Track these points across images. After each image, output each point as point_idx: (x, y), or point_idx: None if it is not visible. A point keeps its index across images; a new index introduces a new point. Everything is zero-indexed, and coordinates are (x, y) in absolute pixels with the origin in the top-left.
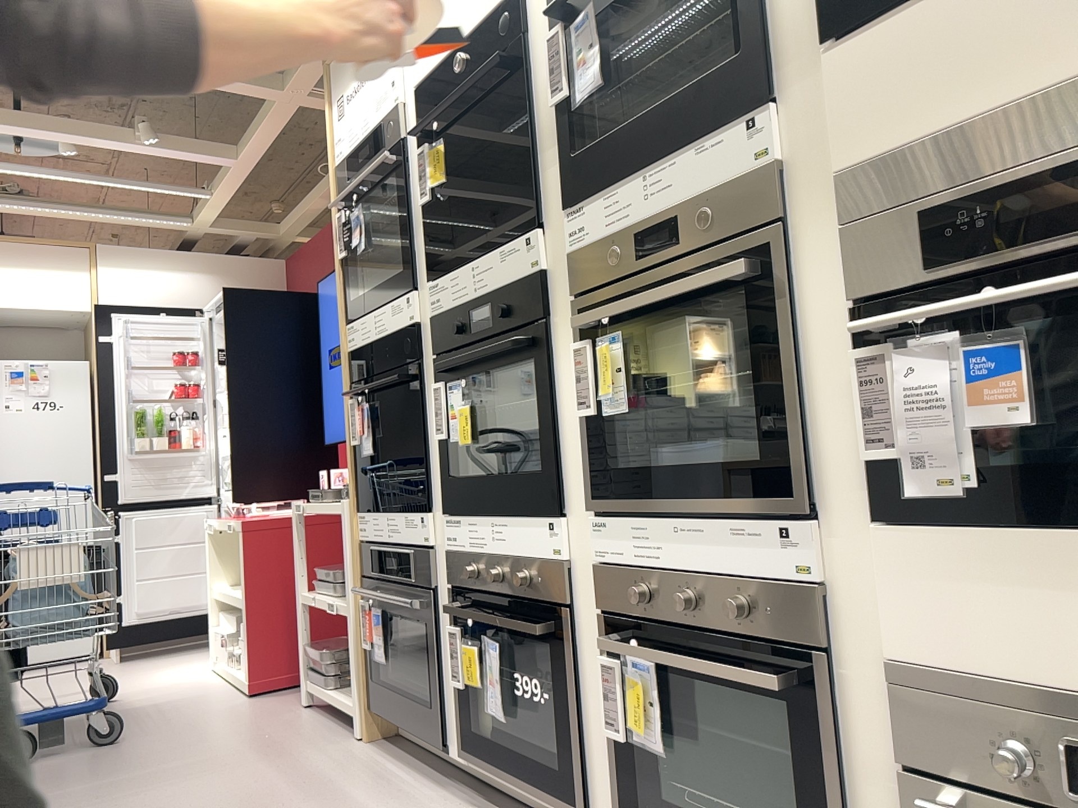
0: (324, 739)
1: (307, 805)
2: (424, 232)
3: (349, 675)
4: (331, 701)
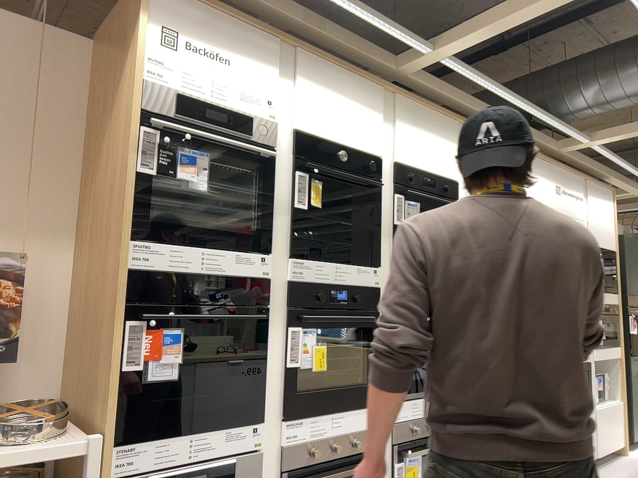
0: None
1: None
2: (287, 223)
3: None
4: None
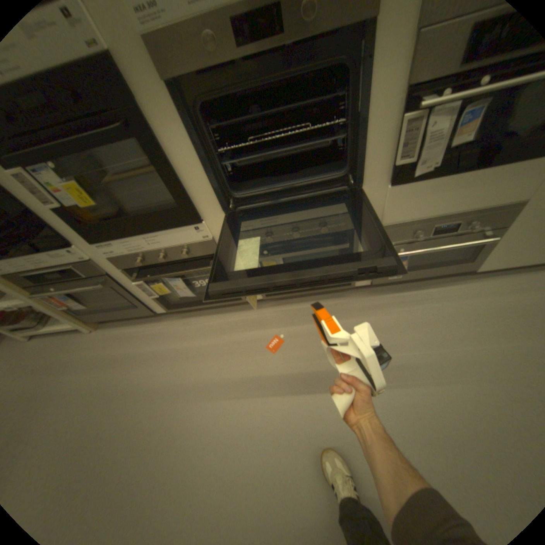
0: (71, 345)
1: (122, 371)
2: None
3: (42, 318)
4: (50, 333)
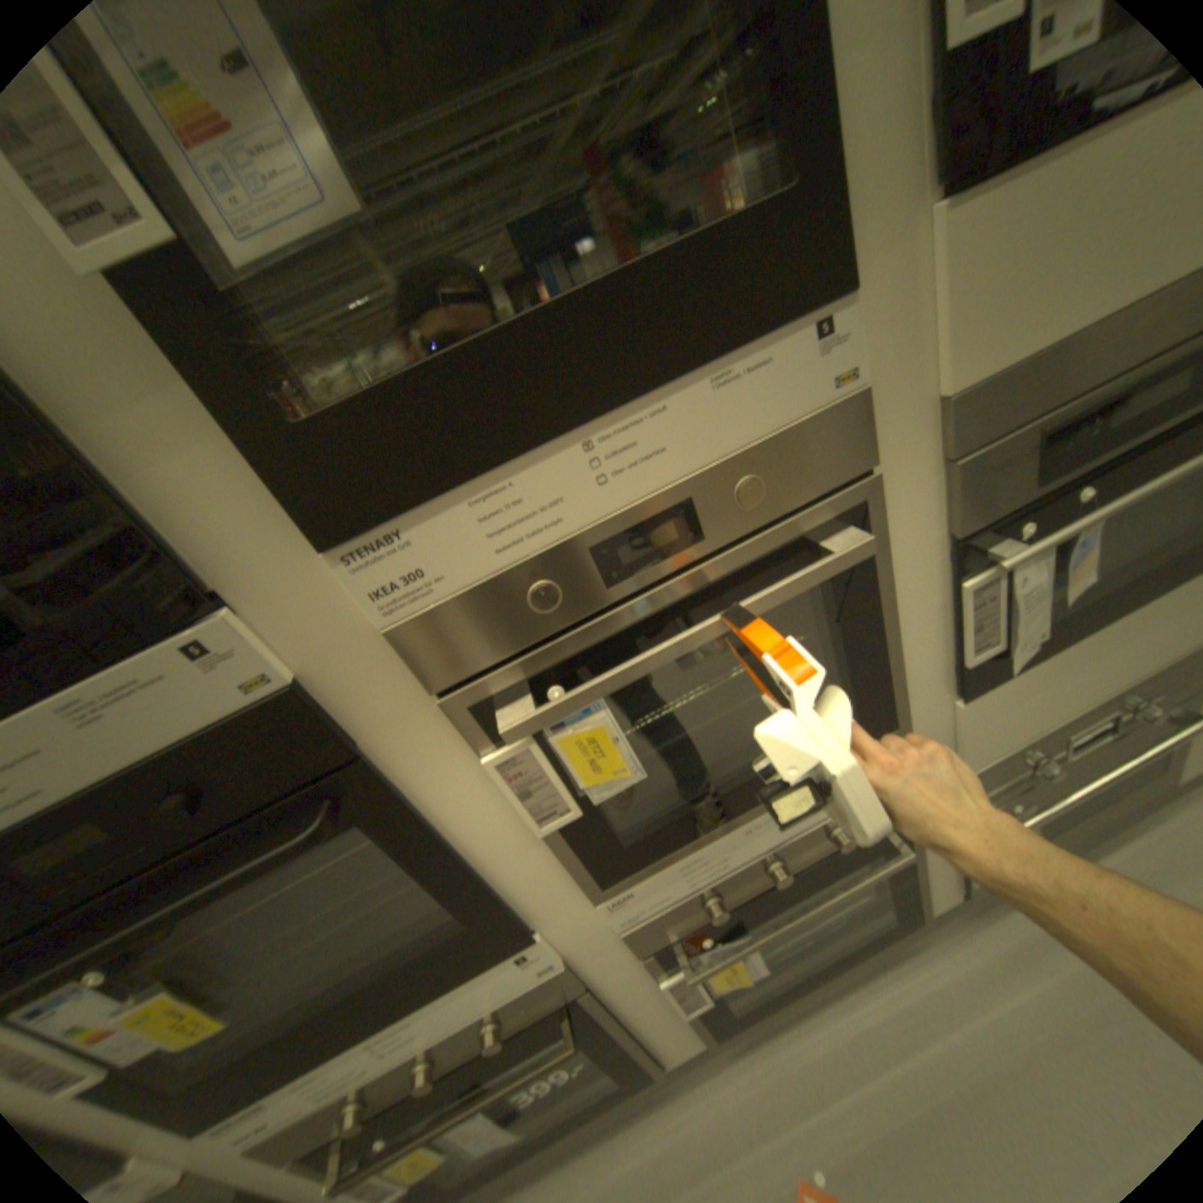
0: None
1: None
2: None
3: None
4: None
